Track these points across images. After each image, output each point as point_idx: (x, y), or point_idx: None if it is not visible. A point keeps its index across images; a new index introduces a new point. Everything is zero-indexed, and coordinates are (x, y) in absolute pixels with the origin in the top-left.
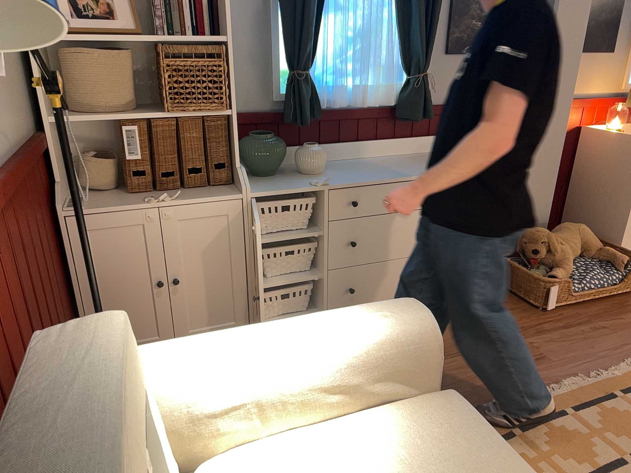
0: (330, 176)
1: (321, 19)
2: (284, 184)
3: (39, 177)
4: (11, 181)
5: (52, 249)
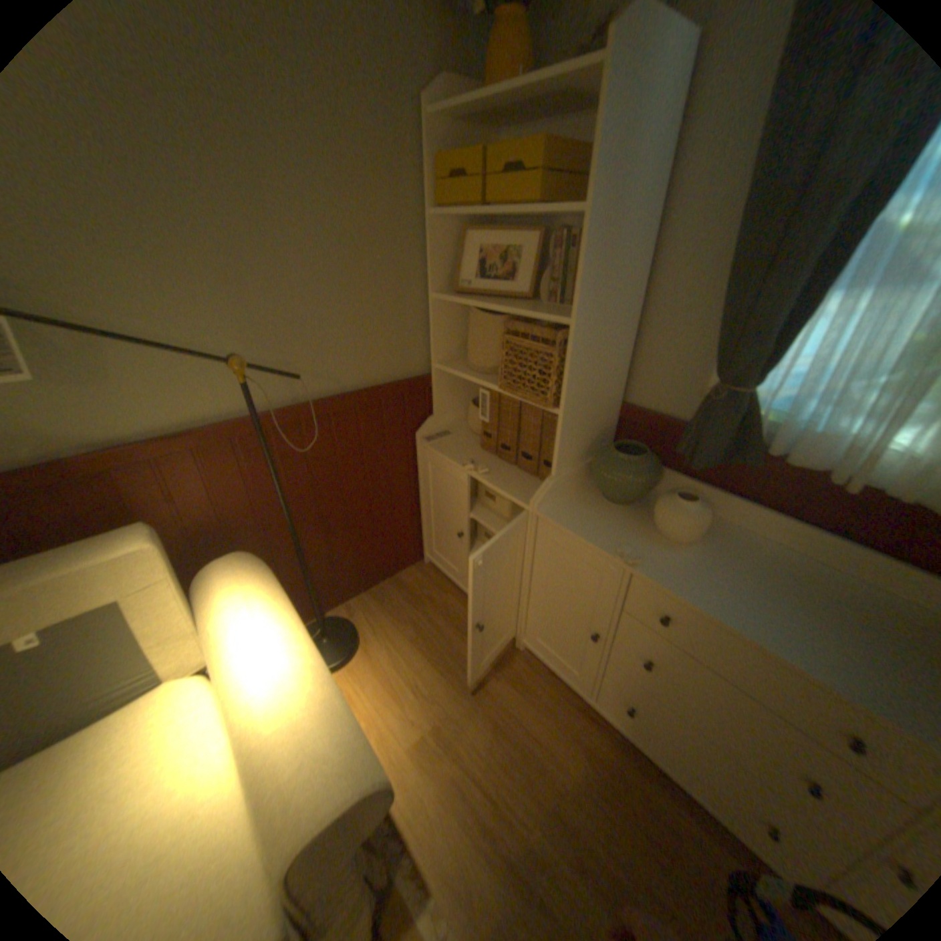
0: (686, 557)
1: (828, 299)
2: (600, 525)
3: (406, 408)
4: (296, 415)
5: (398, 463)
